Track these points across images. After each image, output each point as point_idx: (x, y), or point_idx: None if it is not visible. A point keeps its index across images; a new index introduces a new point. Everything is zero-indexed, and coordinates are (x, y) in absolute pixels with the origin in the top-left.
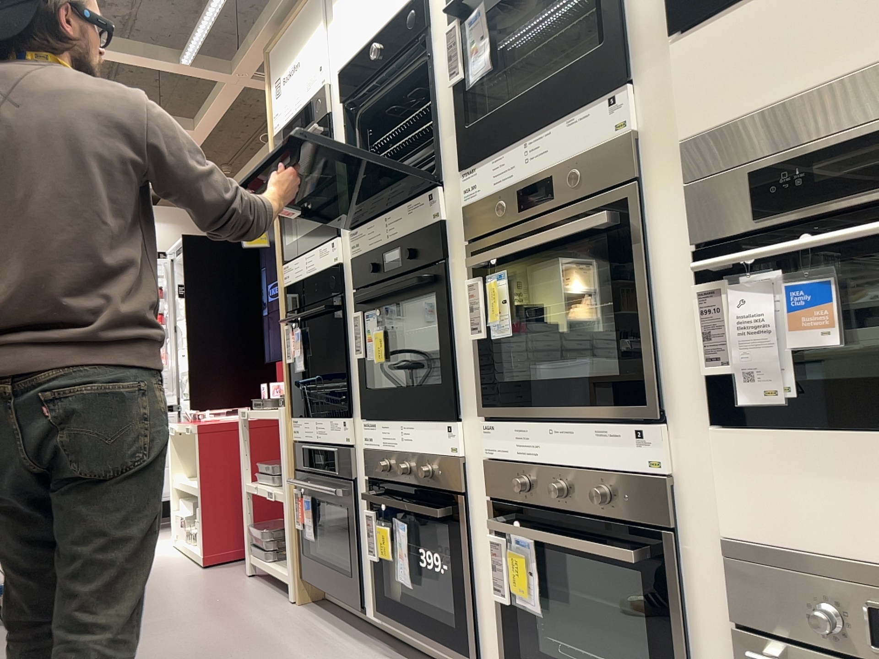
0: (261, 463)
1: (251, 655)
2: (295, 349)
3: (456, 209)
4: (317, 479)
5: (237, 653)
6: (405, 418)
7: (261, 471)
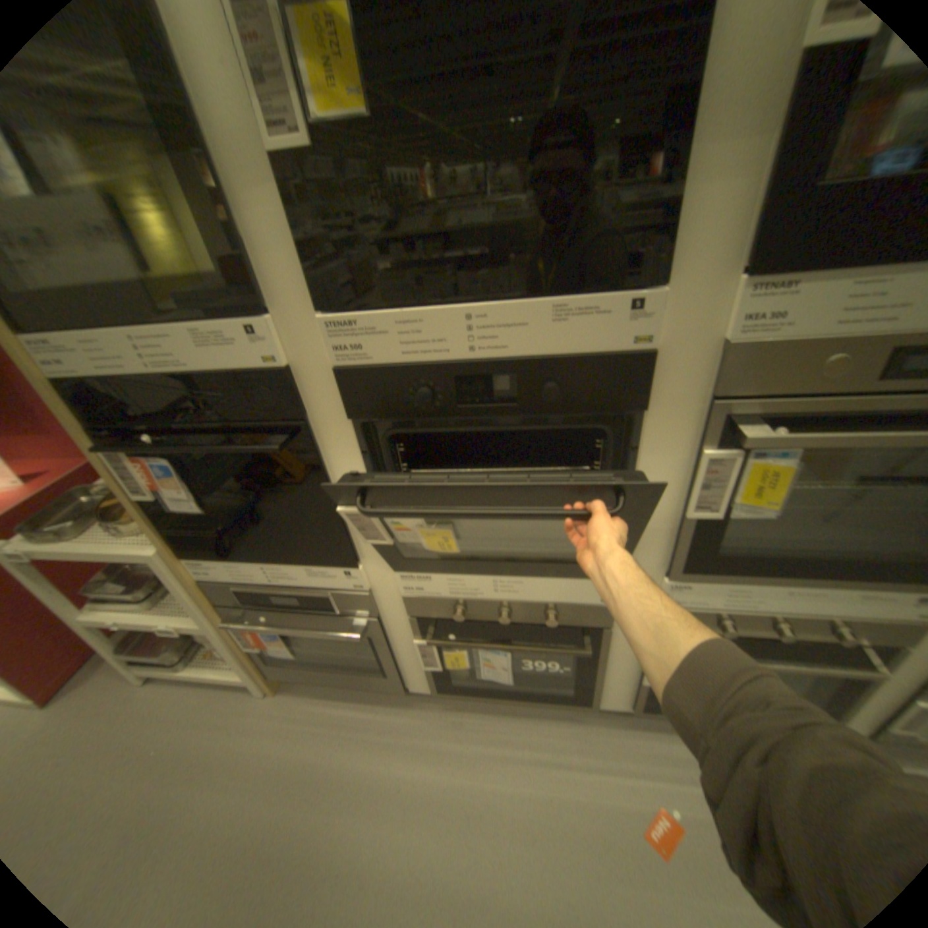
0: (86, 590)
1: (325, 814)
2: (159, 486)
3: (694, 336)
4: (280, 615)
5: (303, 823)
6: (506, 575)
7: (89, 595)
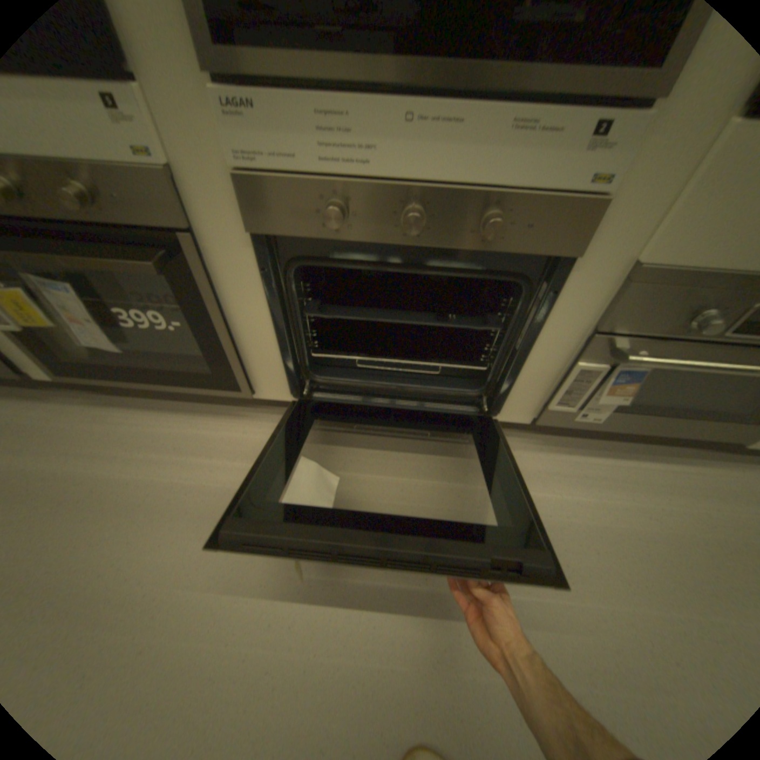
0: None
1: None
2: None
3: None
4: None
5: None
6: None
7: None
